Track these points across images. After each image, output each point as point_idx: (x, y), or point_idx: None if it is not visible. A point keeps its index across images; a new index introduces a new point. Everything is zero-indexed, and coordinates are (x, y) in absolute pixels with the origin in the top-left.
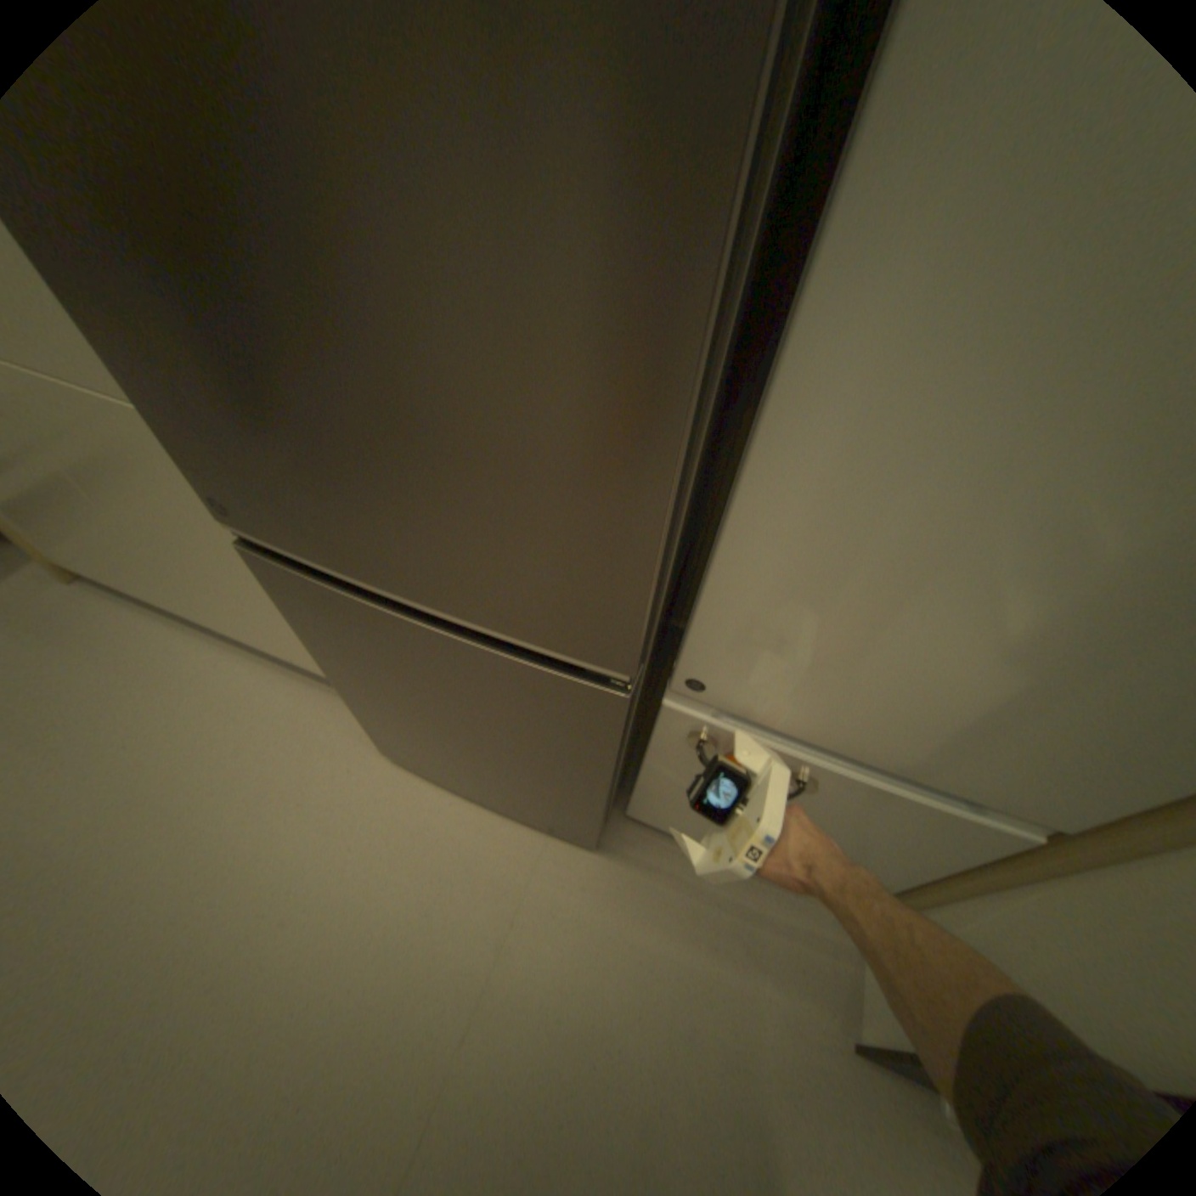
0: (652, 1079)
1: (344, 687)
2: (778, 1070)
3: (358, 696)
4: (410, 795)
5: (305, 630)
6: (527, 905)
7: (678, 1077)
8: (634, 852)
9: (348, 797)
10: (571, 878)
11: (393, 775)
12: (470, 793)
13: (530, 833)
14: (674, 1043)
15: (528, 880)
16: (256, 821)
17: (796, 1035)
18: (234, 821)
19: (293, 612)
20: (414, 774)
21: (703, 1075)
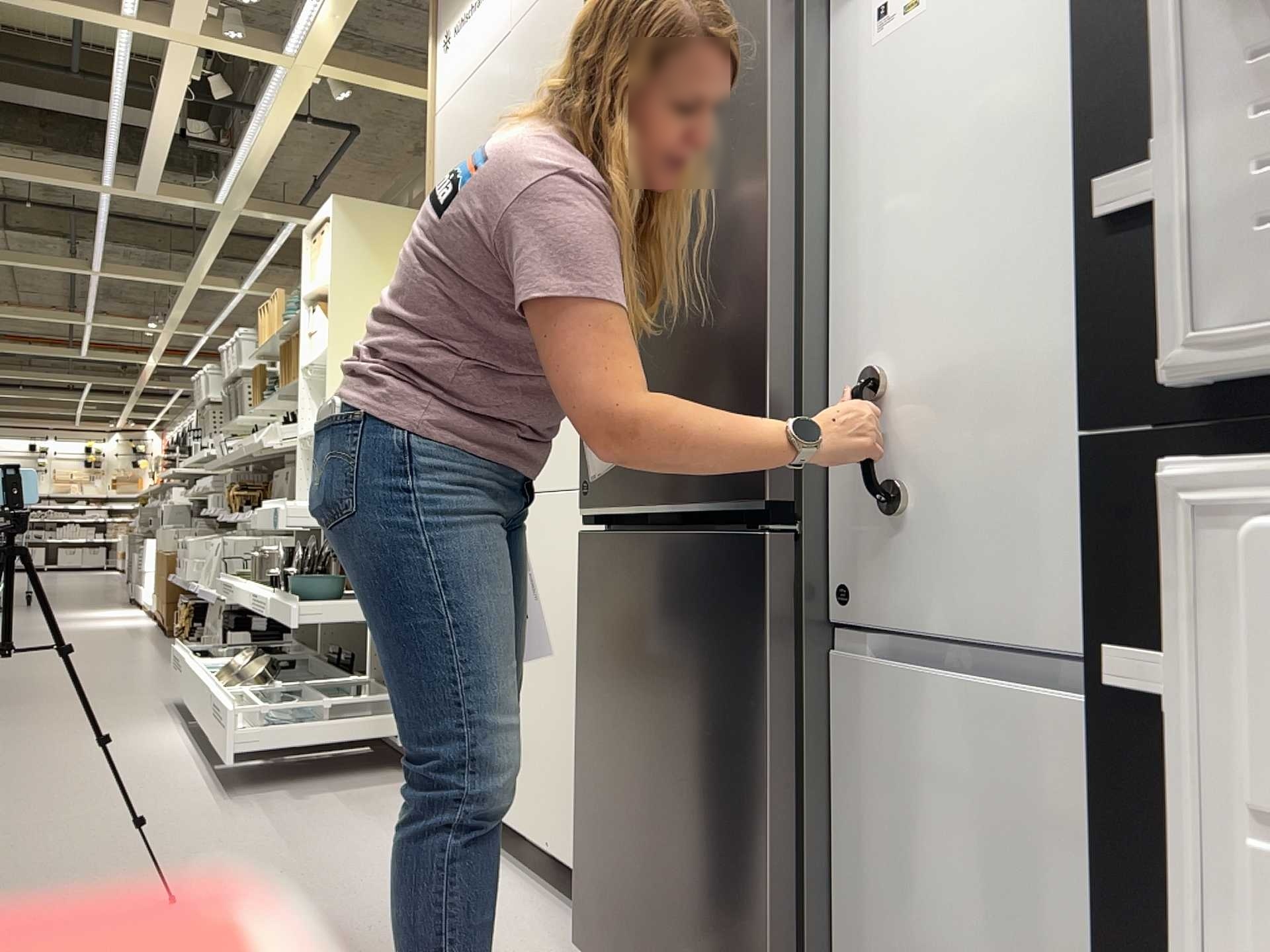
0: None
1: (583, 752)
2: None
3: (589, 762)
4: None
5: (583, 643)
6: None
7: None
8: None
9: None
10: None
11: None
12: None
13: None
14: None
15: None
16: None
17: None
18: None
19: (584, 615)
20: None
21: None
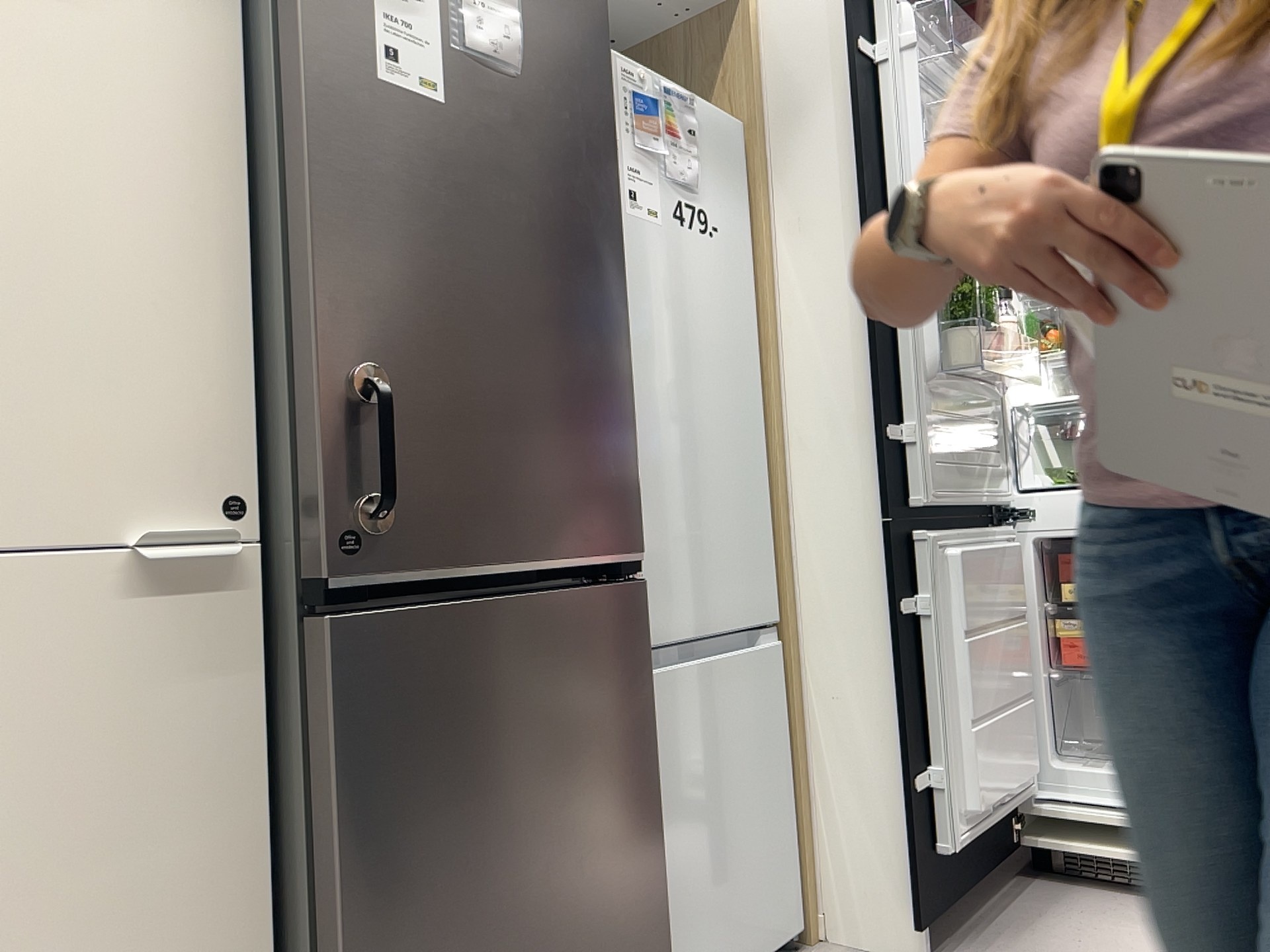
0: None
1: None
2: None
3: None
4: None
5: (353, 790)
6: None
7: None
8: None
9: None
10: None
11: None
12: None
13: None
14: None
15: None
16: None
17: None
18: None
19: (351, 746)
20: None
21: None
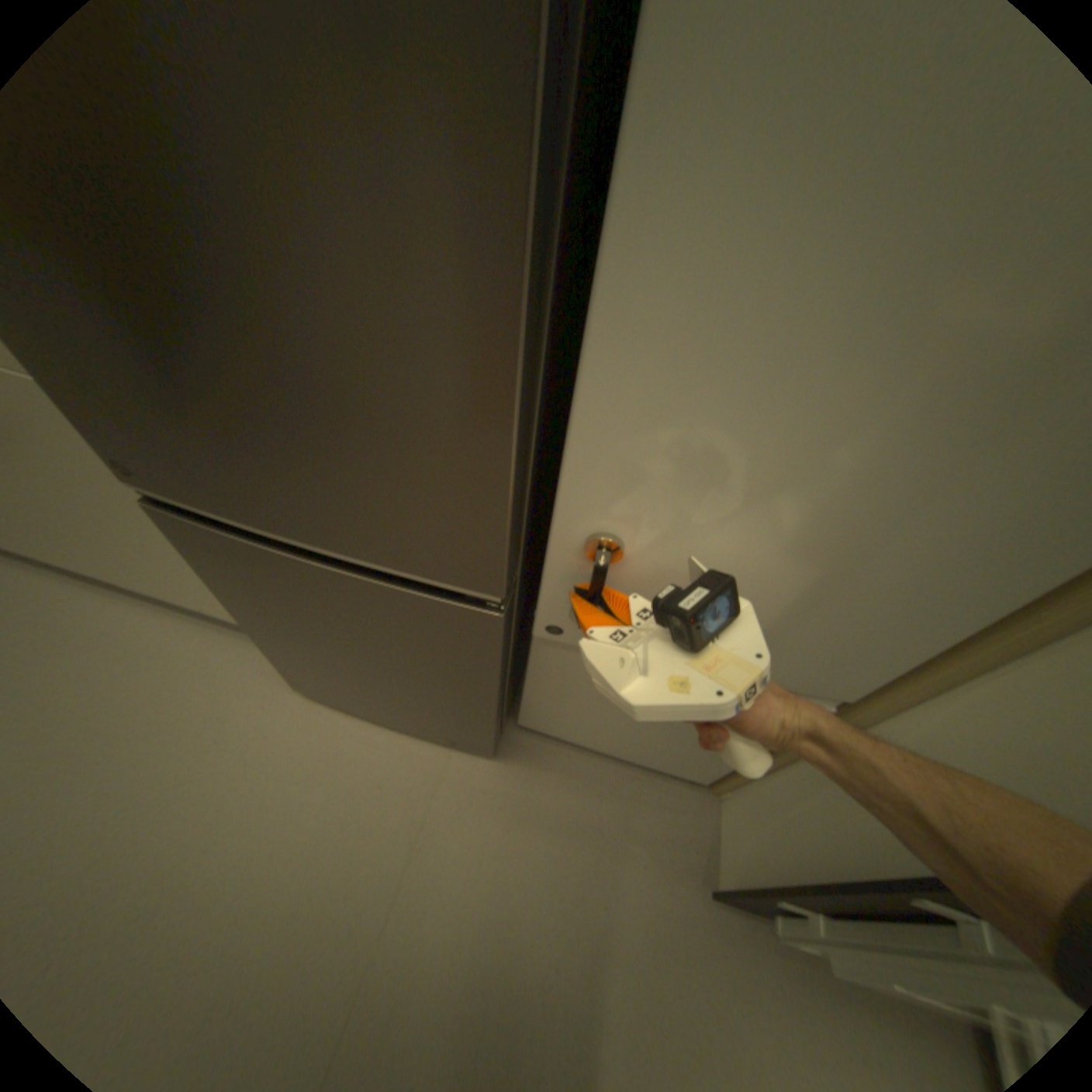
0: (549, 943)
1: (254, 629)
2: (653, 922)
3: (268, 636)
4: (323, 725)
5: (213, 579)
6: (435, 811)
7: (570, 939)
8: (527, 756)
9: (263, 731)
10: (474, 784)
11: (306, 709)
12: (379, 719)
13: (435, 749)
14: (567, 912)
15: (435, 789)
16: (174, 761)
17: (667, 892)
18: (153, 763)
19: (200, 563)
20: (325, 706)
21: (592, 935)
